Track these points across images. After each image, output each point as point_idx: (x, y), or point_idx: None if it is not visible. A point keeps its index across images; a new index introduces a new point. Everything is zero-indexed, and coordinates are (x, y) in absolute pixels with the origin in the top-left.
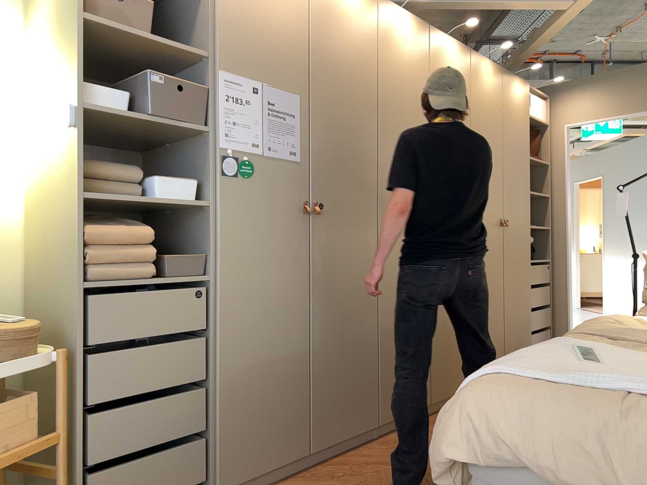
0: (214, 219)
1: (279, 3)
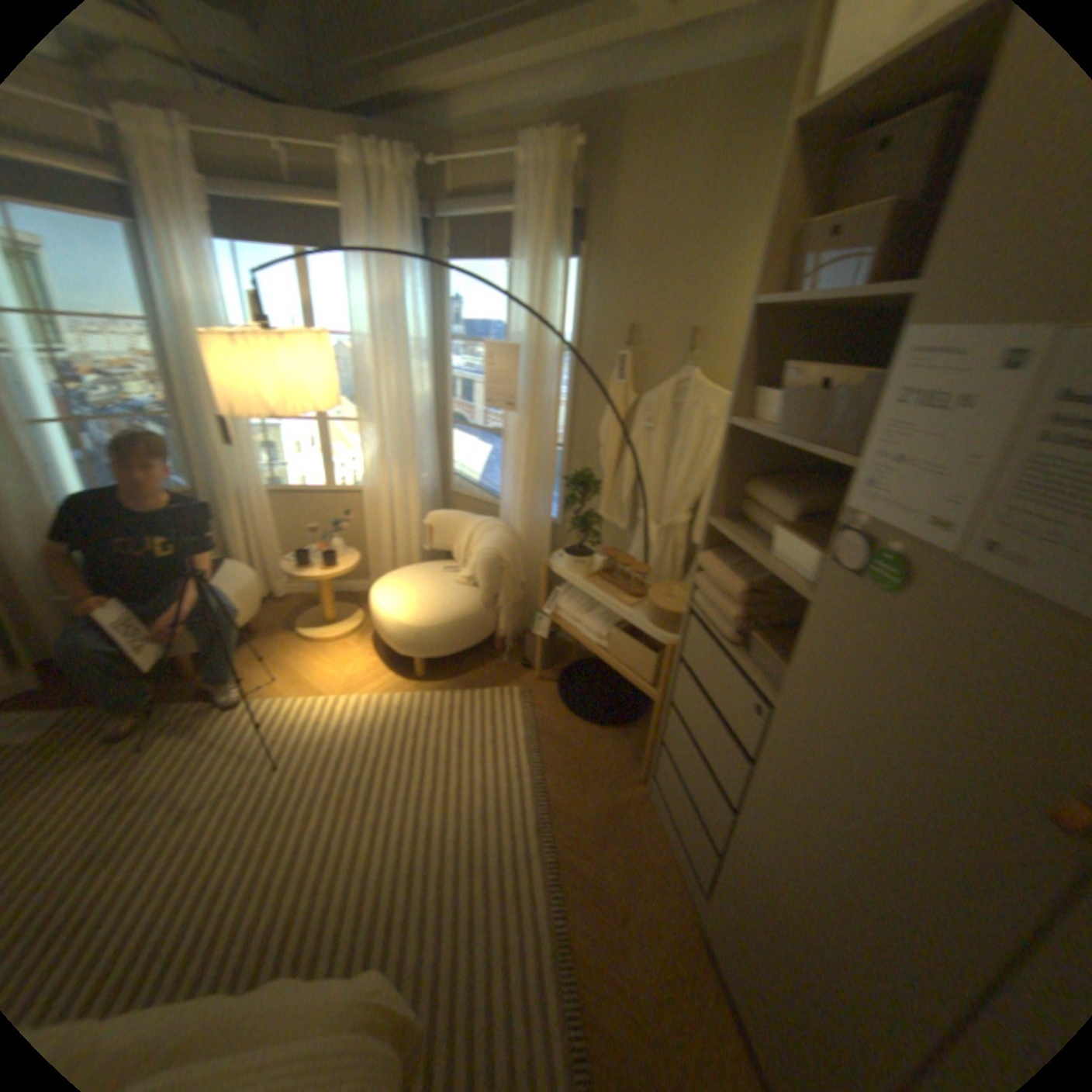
0: (806, 628)
1: None
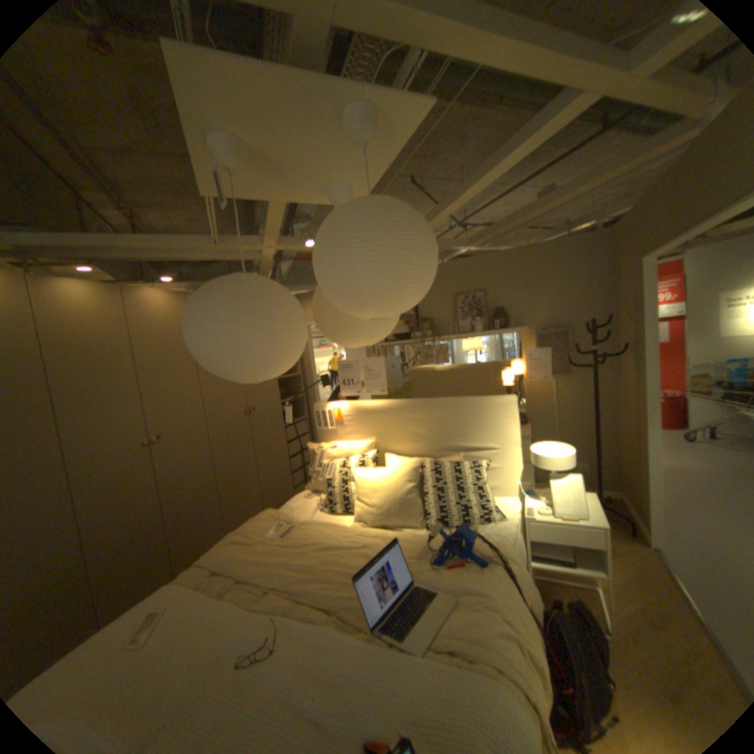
0: None
1: None
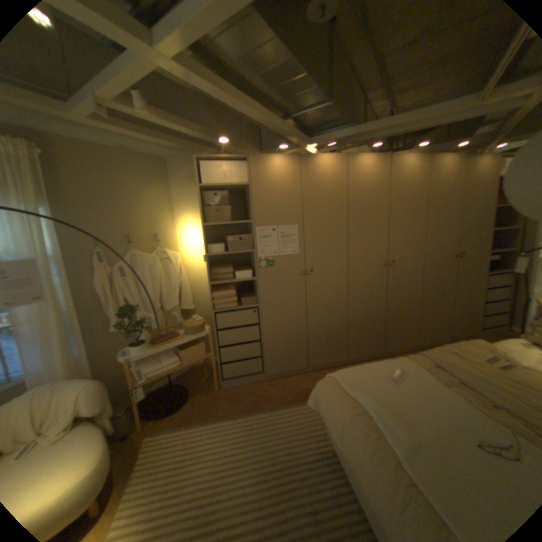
0: (259, 284)
1: (284, 186)
